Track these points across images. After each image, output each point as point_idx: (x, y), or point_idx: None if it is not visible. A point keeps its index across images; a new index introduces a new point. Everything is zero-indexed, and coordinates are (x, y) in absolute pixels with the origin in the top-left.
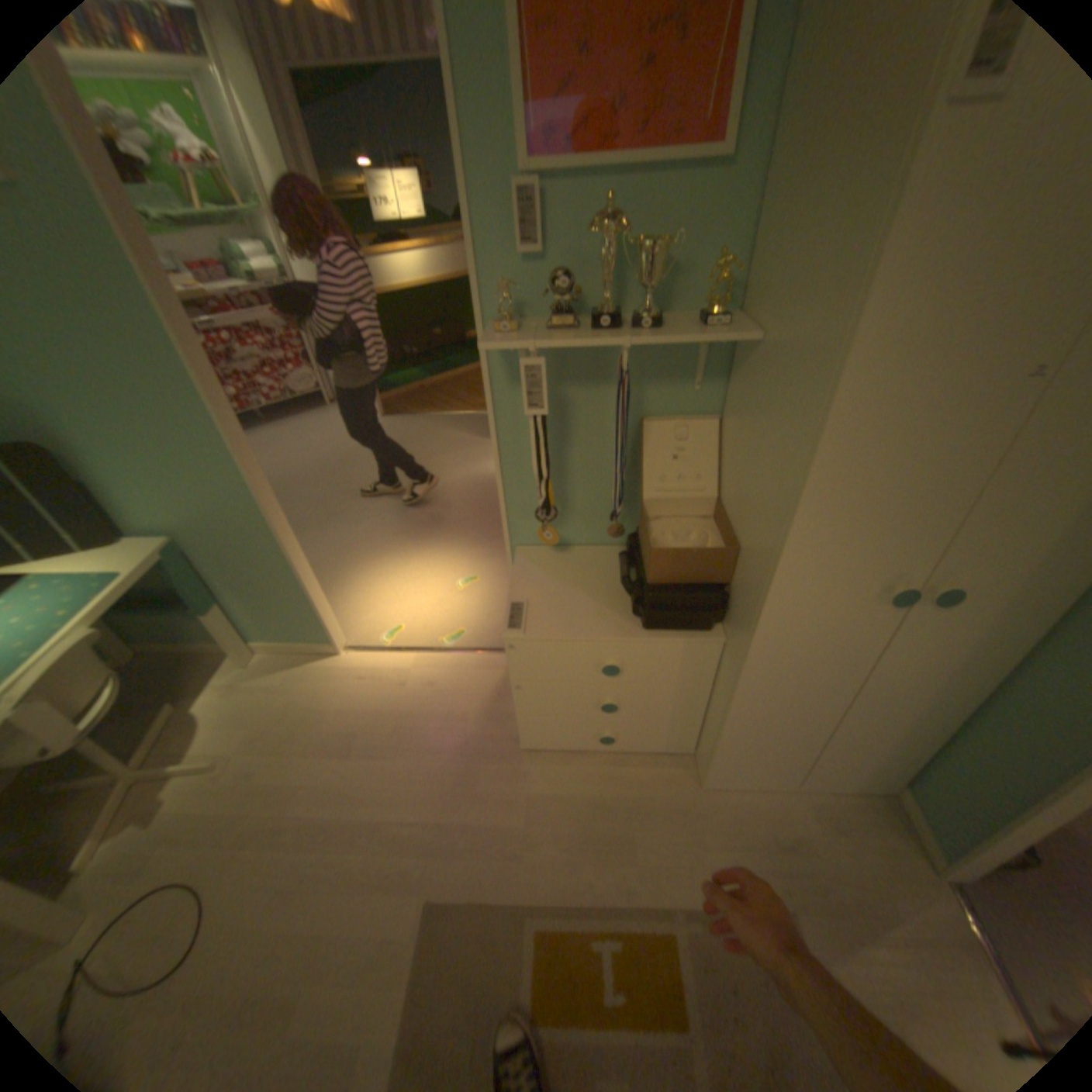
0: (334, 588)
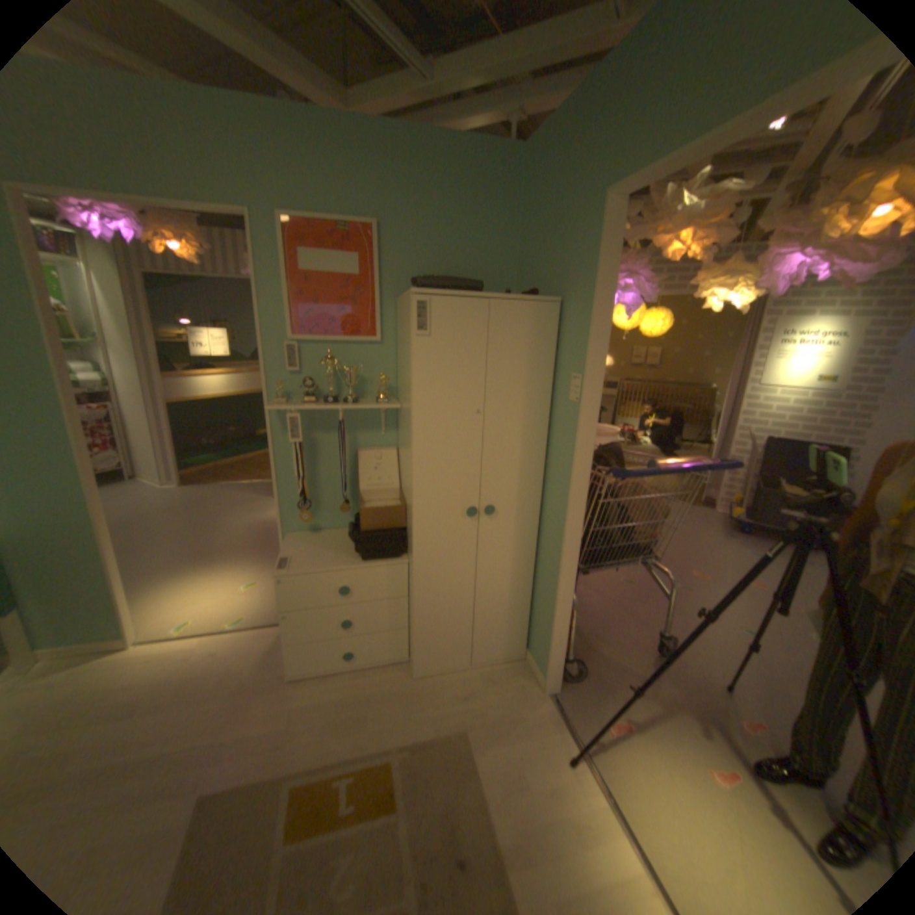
0: (125, 604)
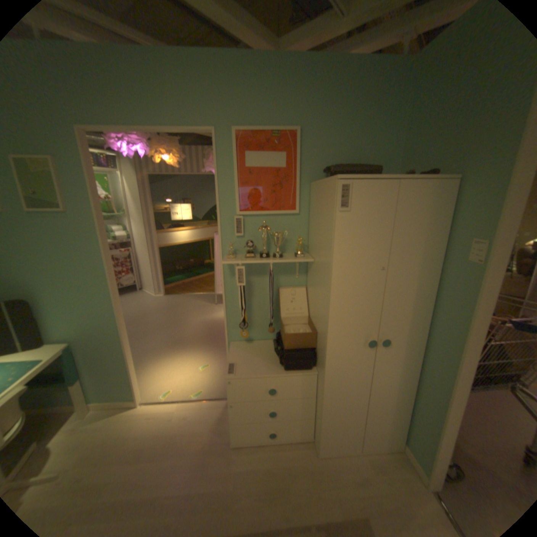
0: (135, 374)
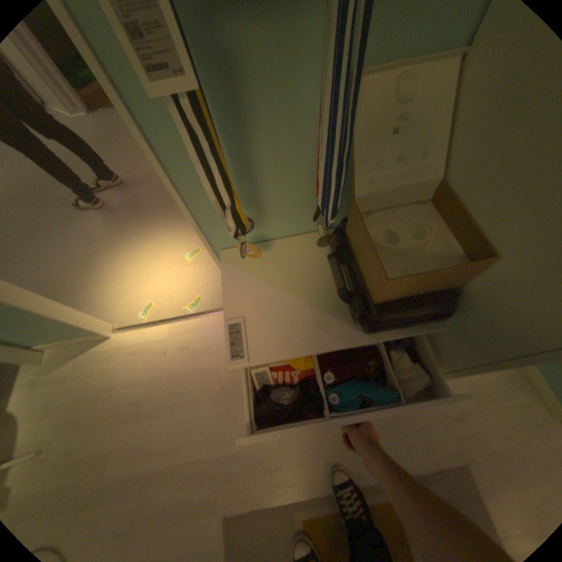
0: (90, 280)
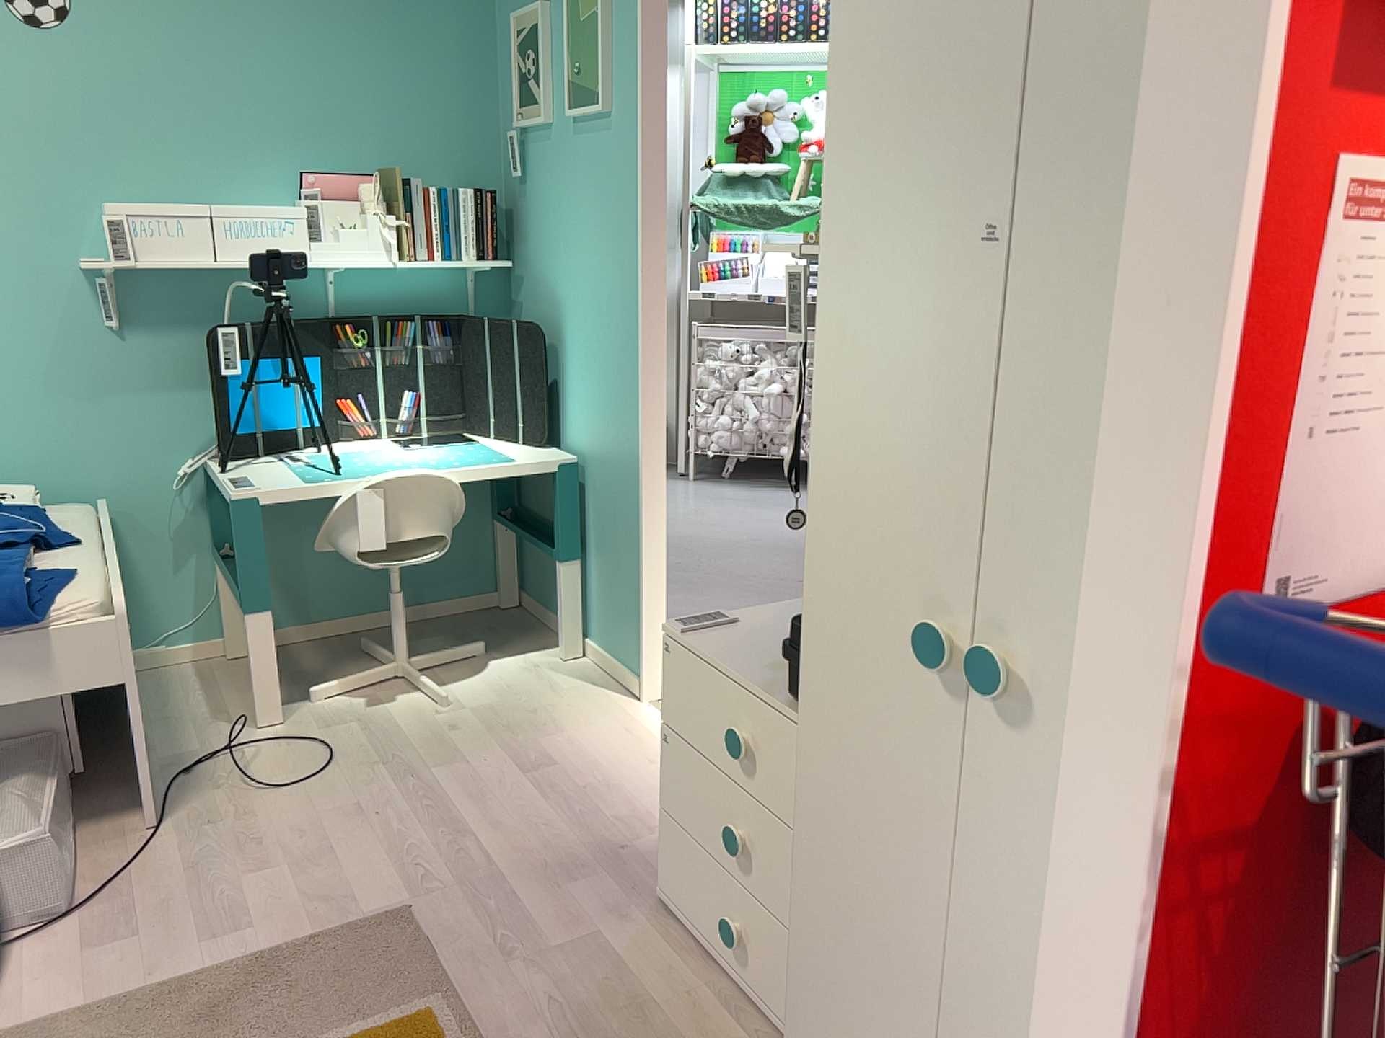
0: None
